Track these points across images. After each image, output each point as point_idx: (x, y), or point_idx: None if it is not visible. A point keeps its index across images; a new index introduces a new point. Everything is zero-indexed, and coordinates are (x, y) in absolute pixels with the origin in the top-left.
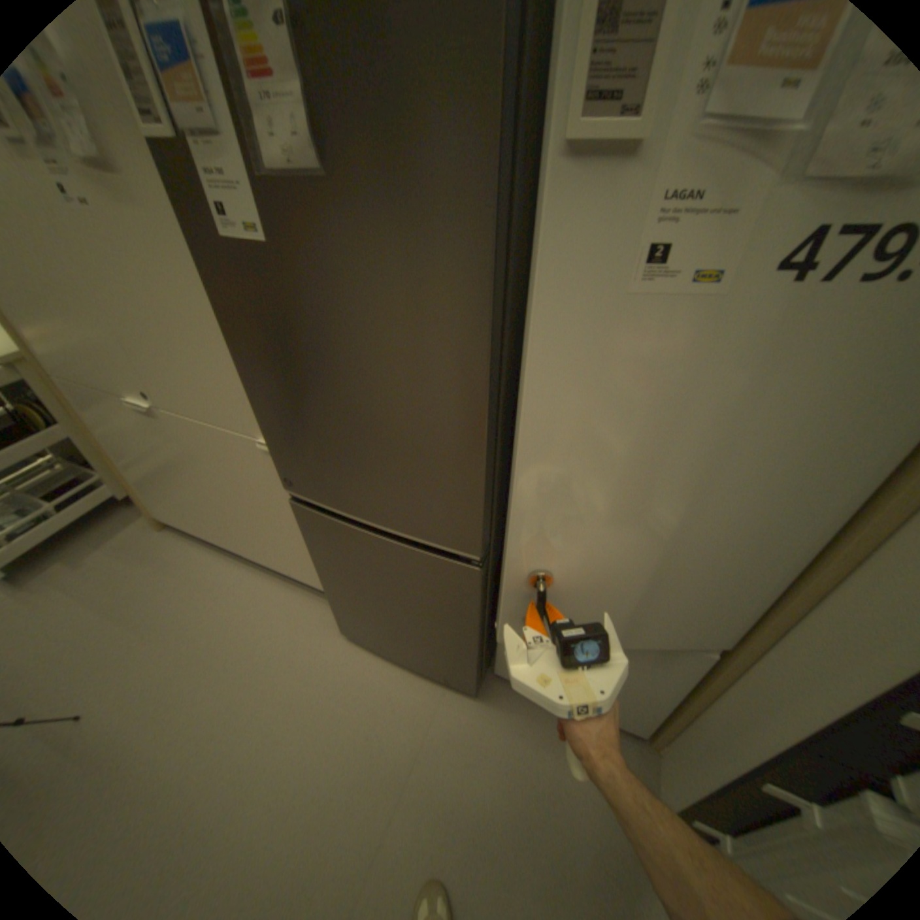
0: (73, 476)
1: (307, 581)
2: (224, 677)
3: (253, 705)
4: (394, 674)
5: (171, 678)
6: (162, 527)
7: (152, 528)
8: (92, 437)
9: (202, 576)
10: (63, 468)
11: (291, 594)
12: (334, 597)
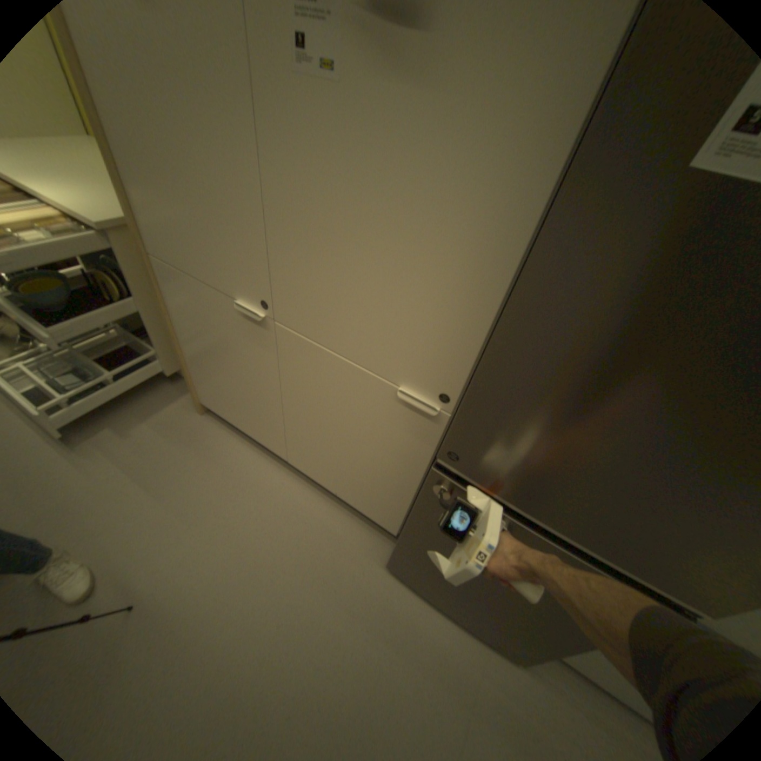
0: (125, 343)
1: (355, 505)
2: (272, 591)
3: (302, 630)
4: (438, 622)
5: (220, 581)
6: (204, 411)
7: (194, 410)
8: (169, 321)
9: (244, 472)
10: (116, 333)
11: (331, 510)
12: (405, 544)
